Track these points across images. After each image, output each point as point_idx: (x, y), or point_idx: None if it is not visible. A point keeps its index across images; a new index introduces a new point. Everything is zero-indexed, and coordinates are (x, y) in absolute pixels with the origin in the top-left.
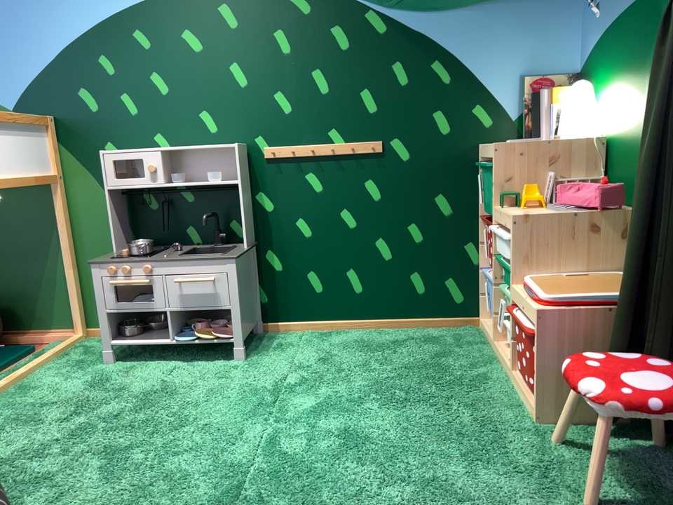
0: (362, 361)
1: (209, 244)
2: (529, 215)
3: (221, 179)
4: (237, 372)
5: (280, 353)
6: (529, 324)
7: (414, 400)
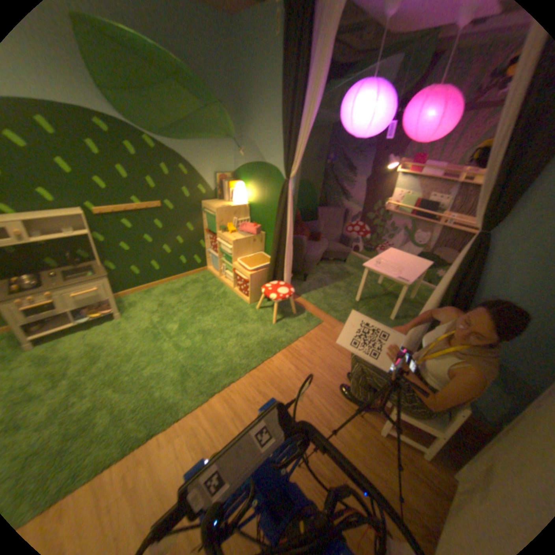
0: (176, 300)
1: (64, 266)
2: (236, 240)
3: (67, 230)
4: (122, 326)
5: (133, 308)
6: (243, 277)
7: (209, 310)
